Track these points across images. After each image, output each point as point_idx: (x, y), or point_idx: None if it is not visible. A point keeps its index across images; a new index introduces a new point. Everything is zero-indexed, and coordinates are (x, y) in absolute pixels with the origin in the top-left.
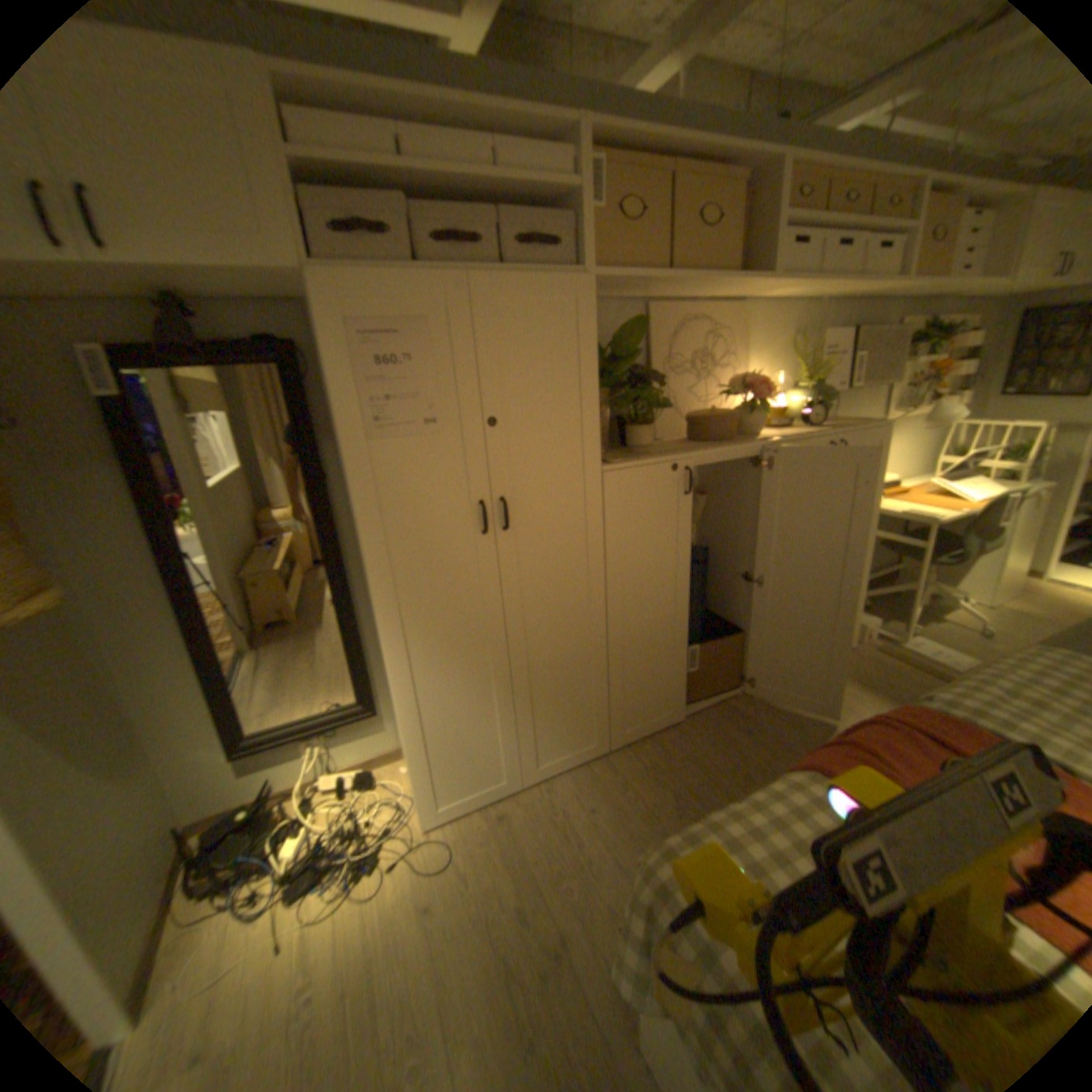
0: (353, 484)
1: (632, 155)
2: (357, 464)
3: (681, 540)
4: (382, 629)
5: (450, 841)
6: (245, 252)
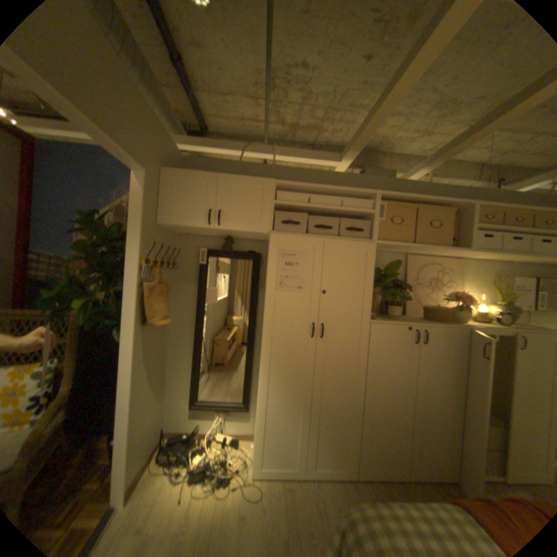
0: (265, 306)
1: (399, 202)
2: (269, 299)
3: (413, 368)
4: (261, 367)
5: (263, 491)
6: (254, 228)
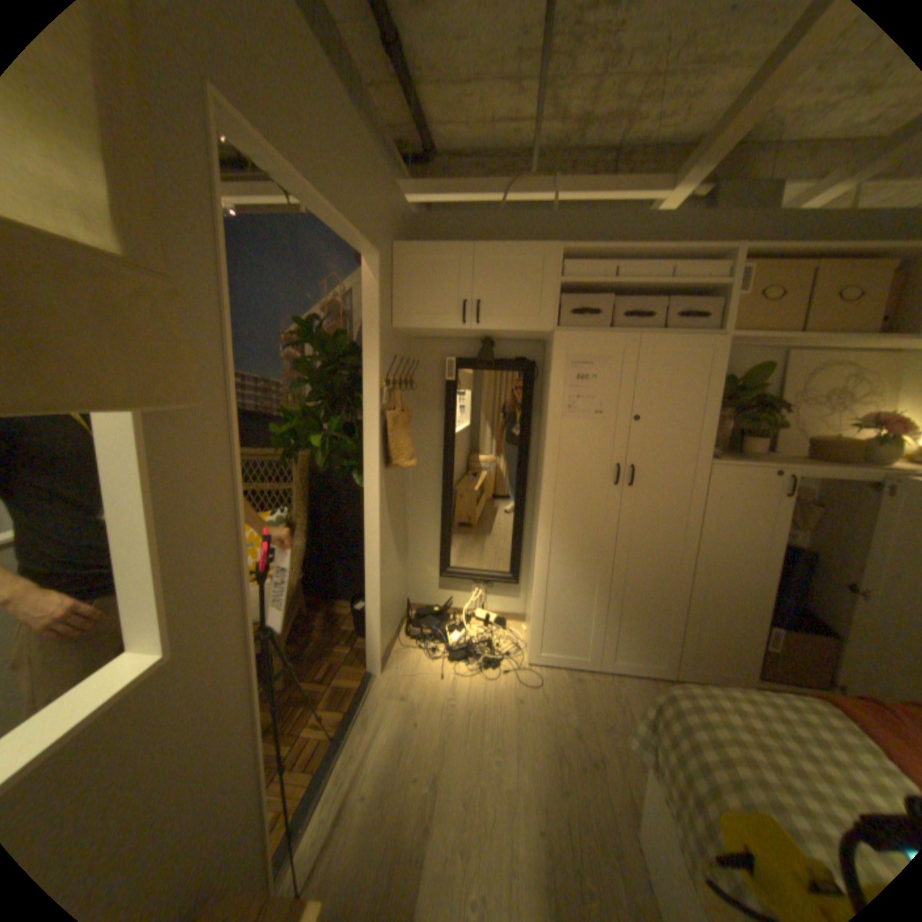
0: (547, 440)
1: (781, 259)
2: (552, 430)
3: (780, 534)
4: (540, 525)
5: (543, 678)
6: (529, 325)
